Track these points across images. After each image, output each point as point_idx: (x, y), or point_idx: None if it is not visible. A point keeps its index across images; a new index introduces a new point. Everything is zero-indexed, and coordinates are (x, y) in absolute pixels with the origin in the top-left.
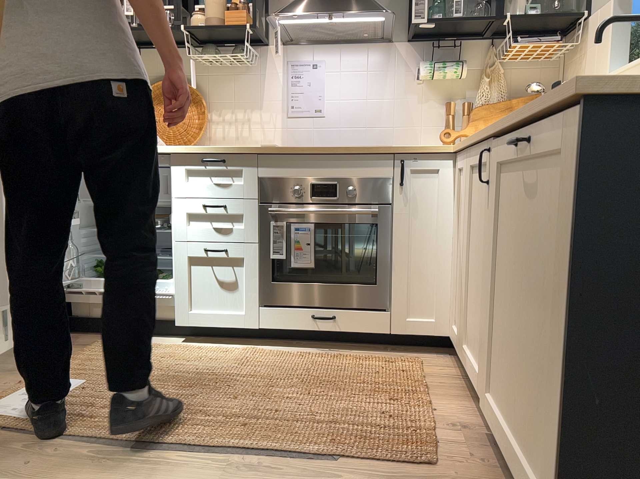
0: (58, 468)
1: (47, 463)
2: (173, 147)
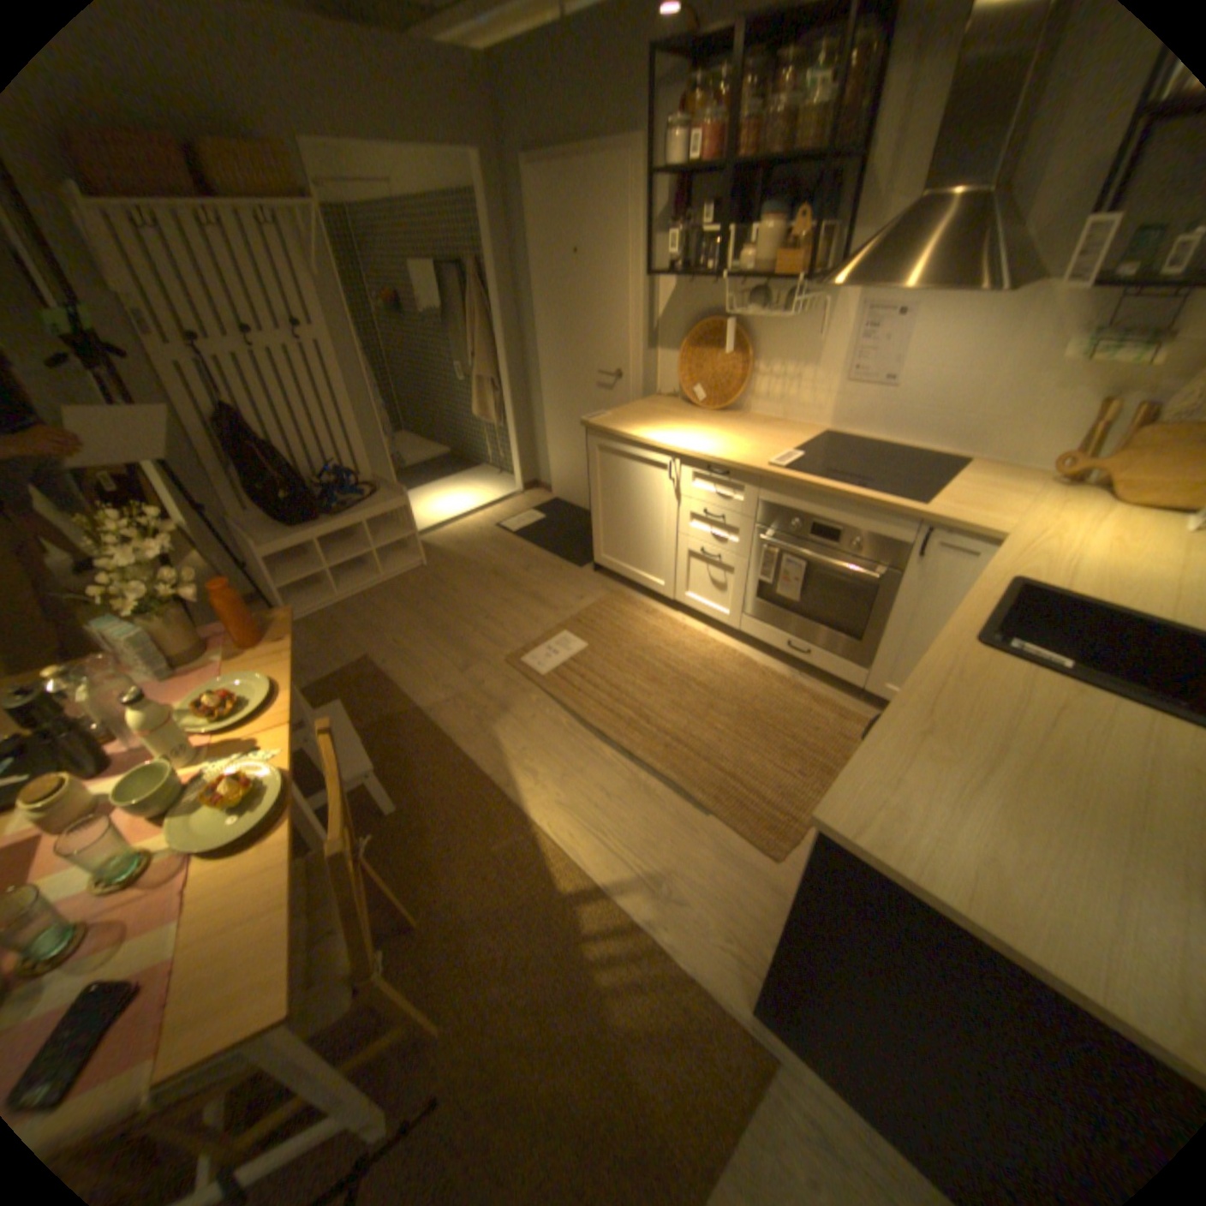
0: (548, 722)
1: (544, 714)
2: (686, 444)
